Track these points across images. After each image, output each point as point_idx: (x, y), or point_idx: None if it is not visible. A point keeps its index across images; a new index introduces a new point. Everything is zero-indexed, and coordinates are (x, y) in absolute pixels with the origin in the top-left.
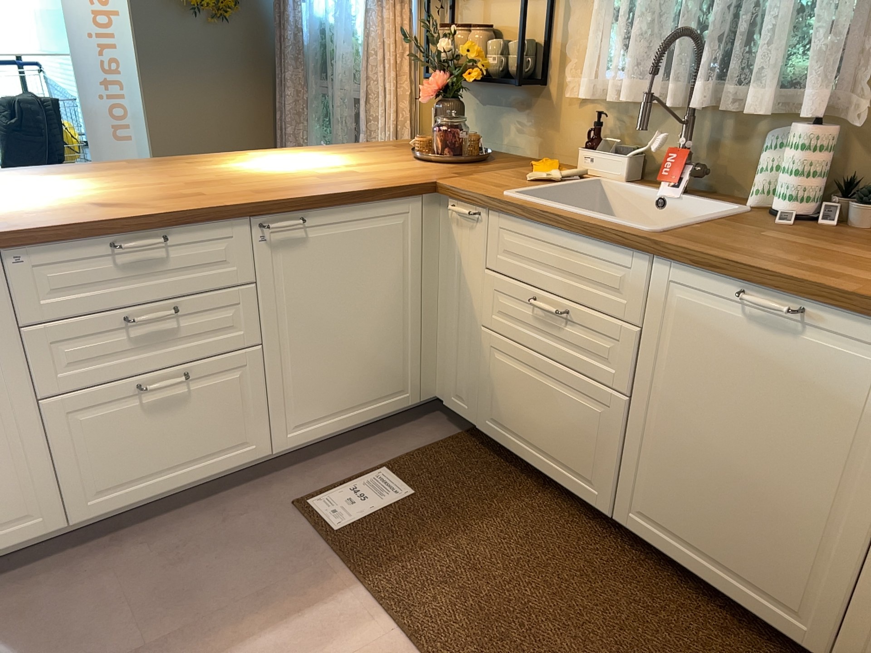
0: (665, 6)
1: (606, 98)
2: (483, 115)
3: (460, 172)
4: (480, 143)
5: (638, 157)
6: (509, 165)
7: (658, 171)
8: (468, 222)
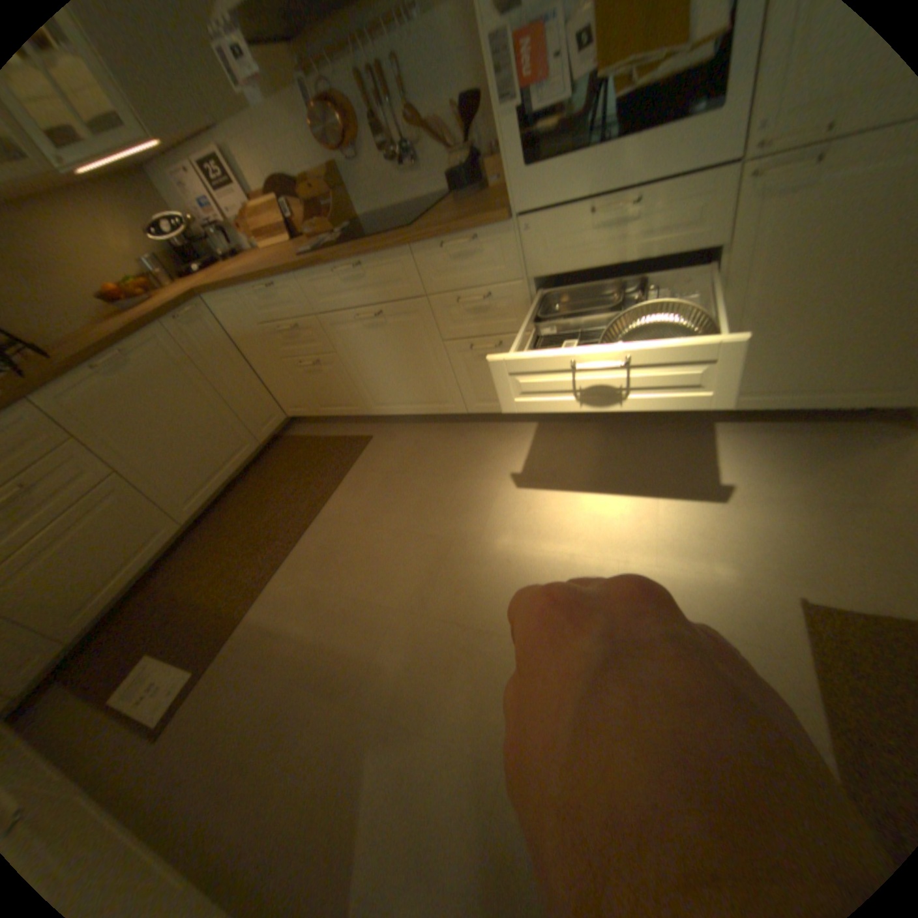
0: None
1: None
2: None
3: None
4: None
5: None
6: None
7: None
8: None
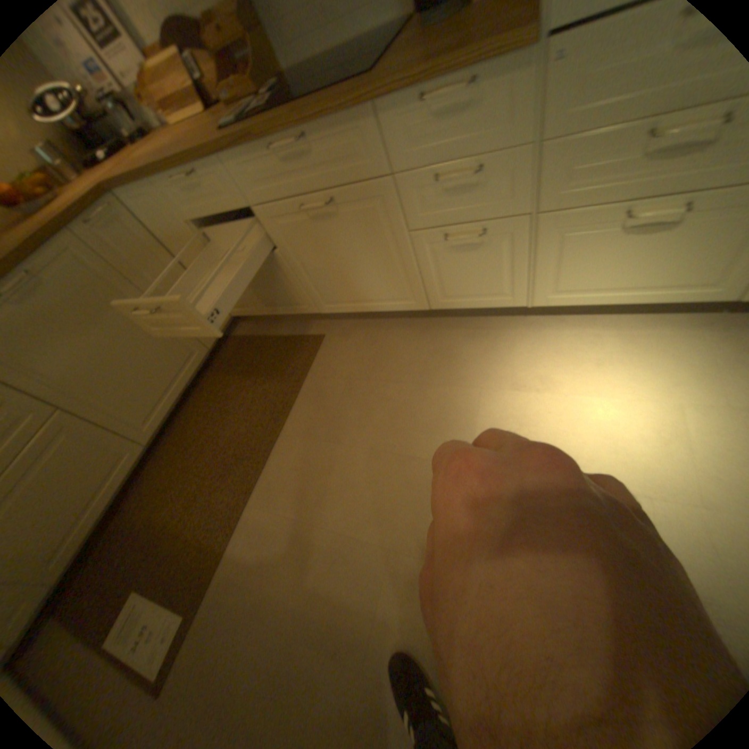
0: None
1: None
2: None
3: None
4: None
5: None
6: None
7: None
8: None
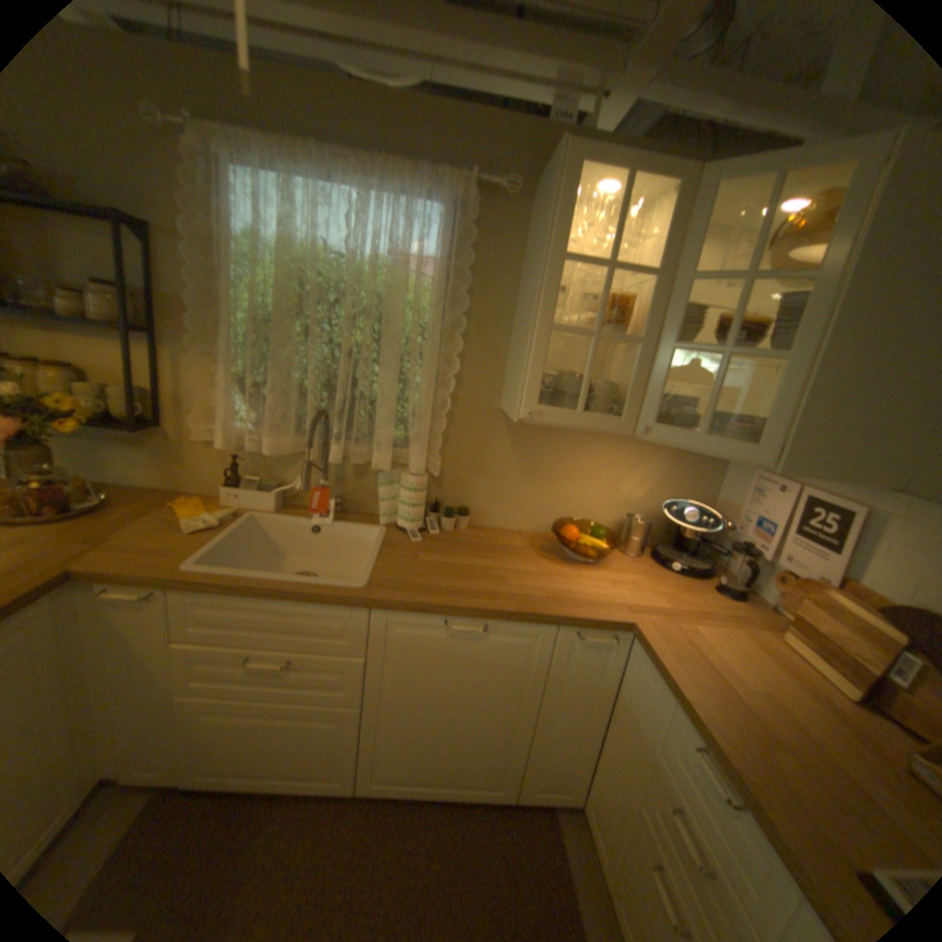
0: (293, 384)
1: (240, 443)
2: (73, 448)
3: (86, 539)
4: (82, 482)
5: (281, 490)
6: (140, 509)
7: (298, 496)
8: (133, 605)
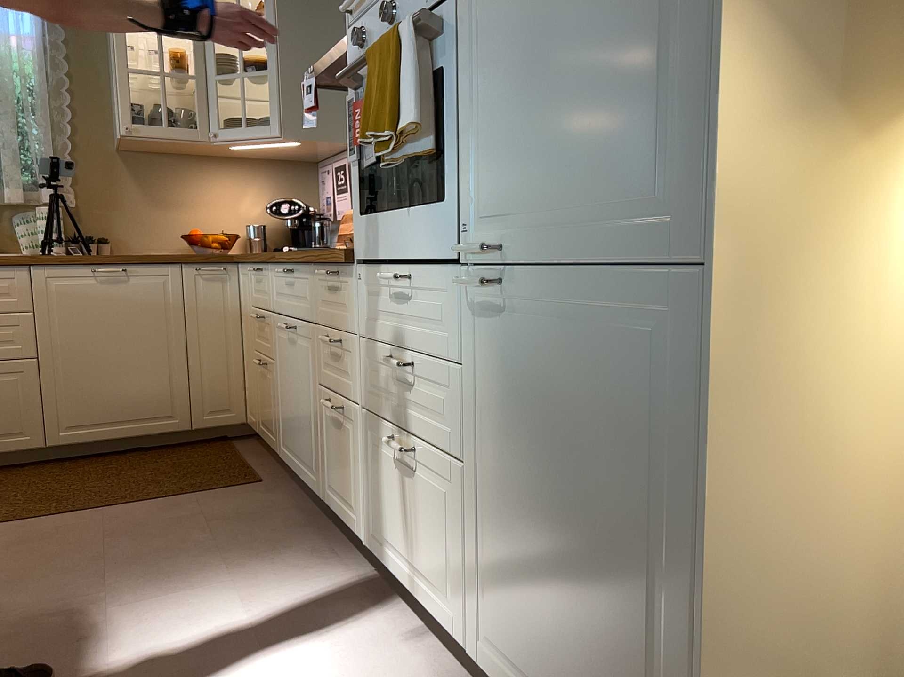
0: None
1: None
2: None
3: None
4: None
5: None
6: None
7: None
8: None
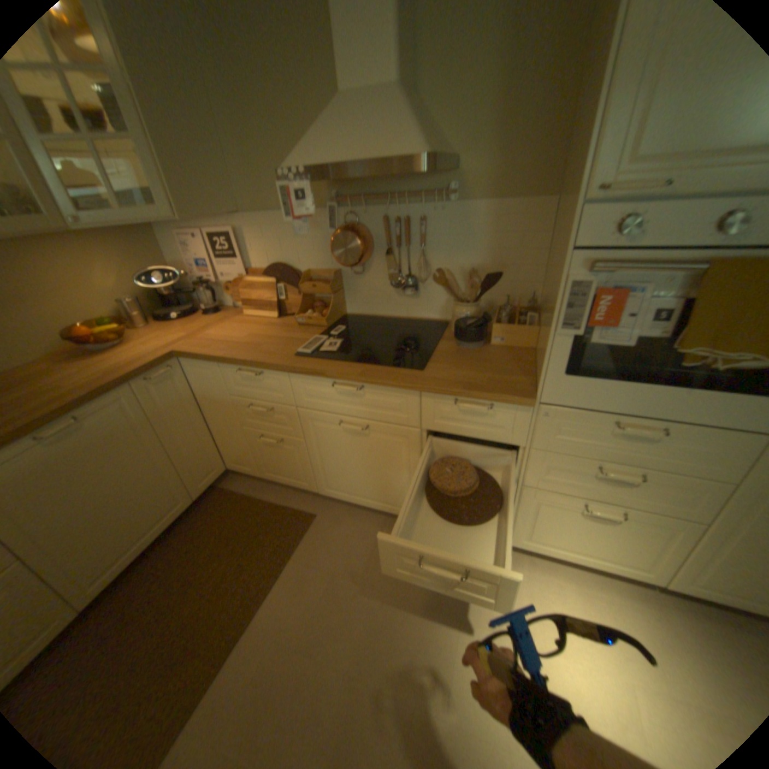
0: None
1: None
2: None
3: None
4: None
5: None
6: None
7: None
8: None
